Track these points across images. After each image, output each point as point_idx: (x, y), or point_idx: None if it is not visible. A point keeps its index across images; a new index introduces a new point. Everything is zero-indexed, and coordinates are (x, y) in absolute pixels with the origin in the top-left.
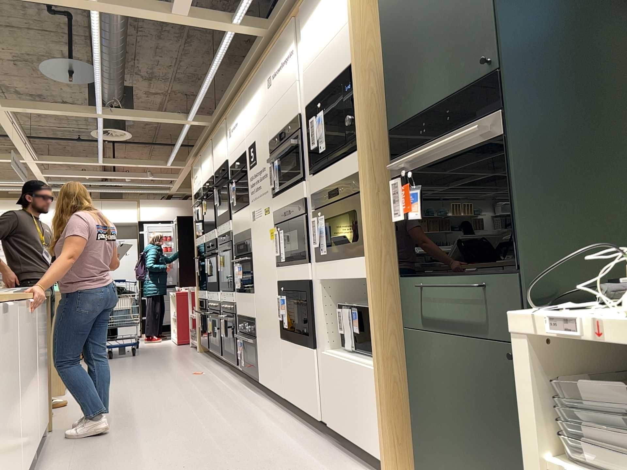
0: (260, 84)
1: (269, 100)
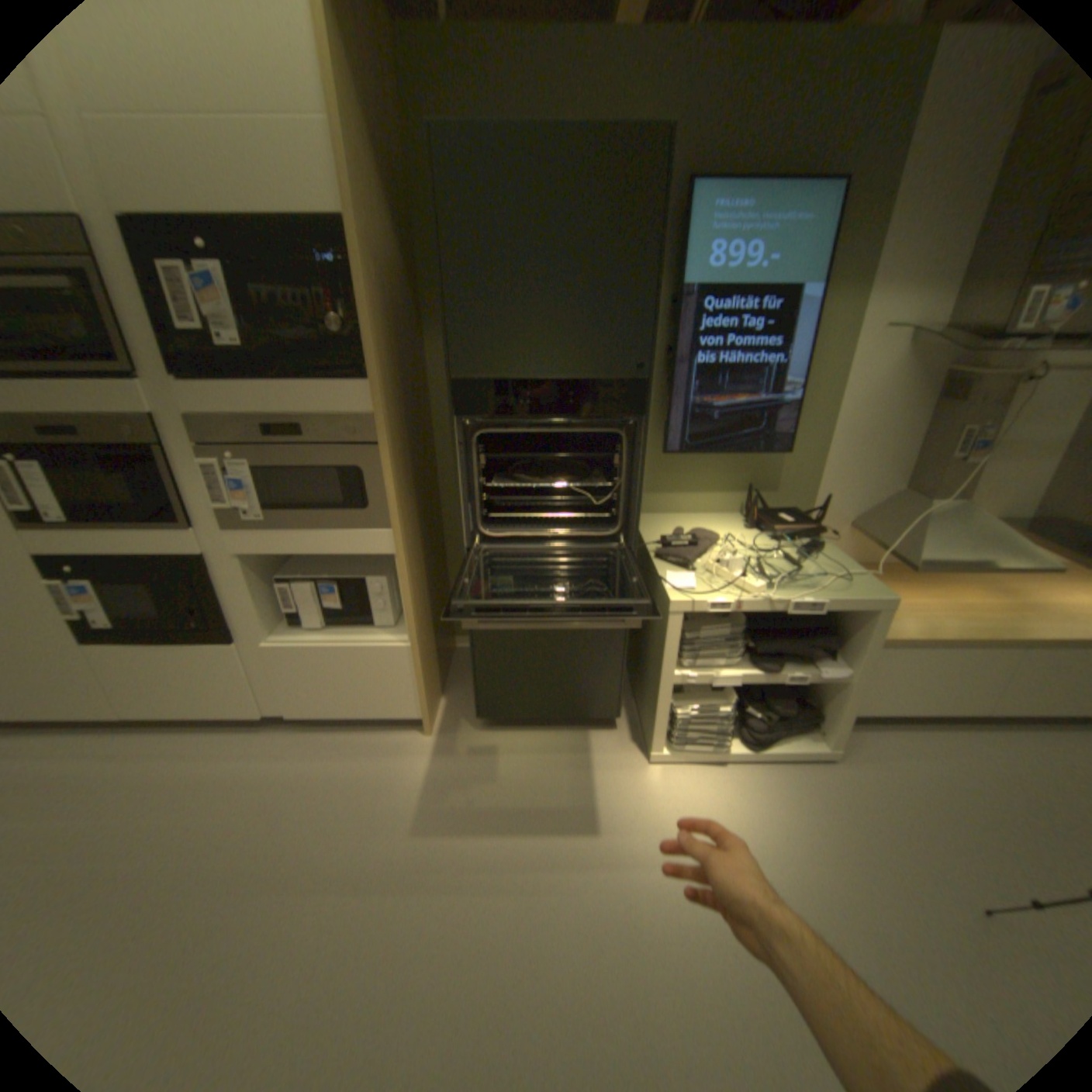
0: None
1: None
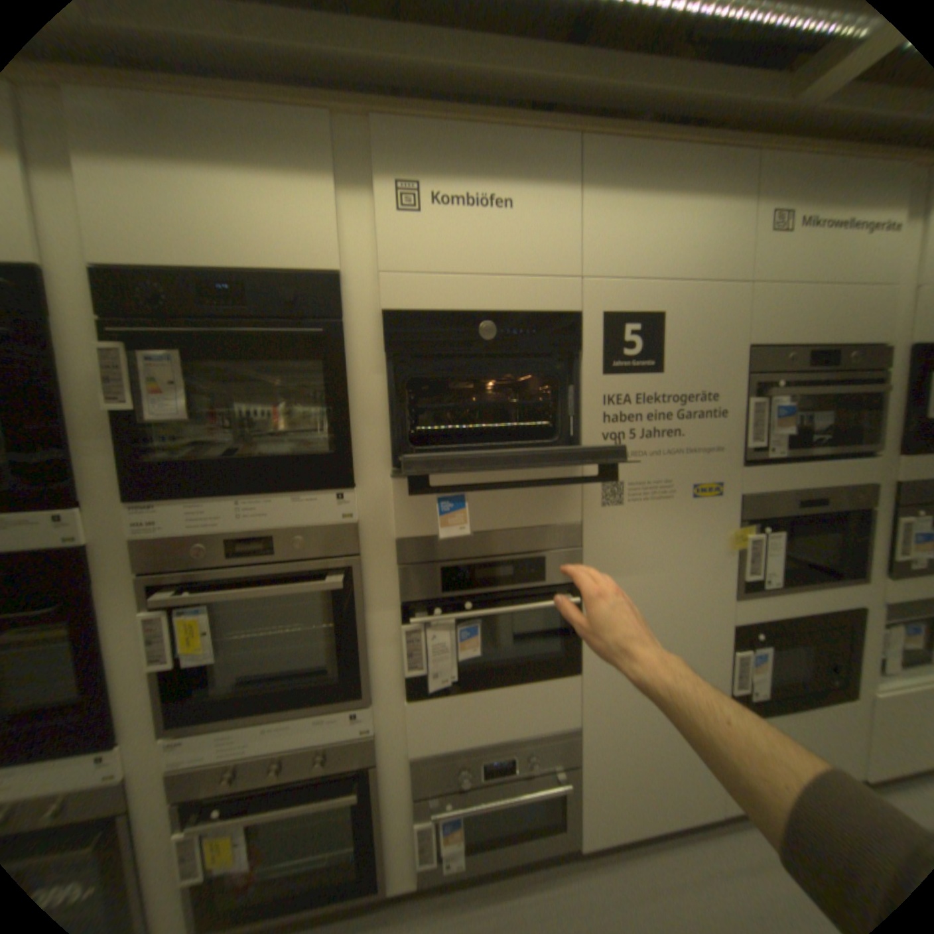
0: (728, 191)
1: (777, 260)
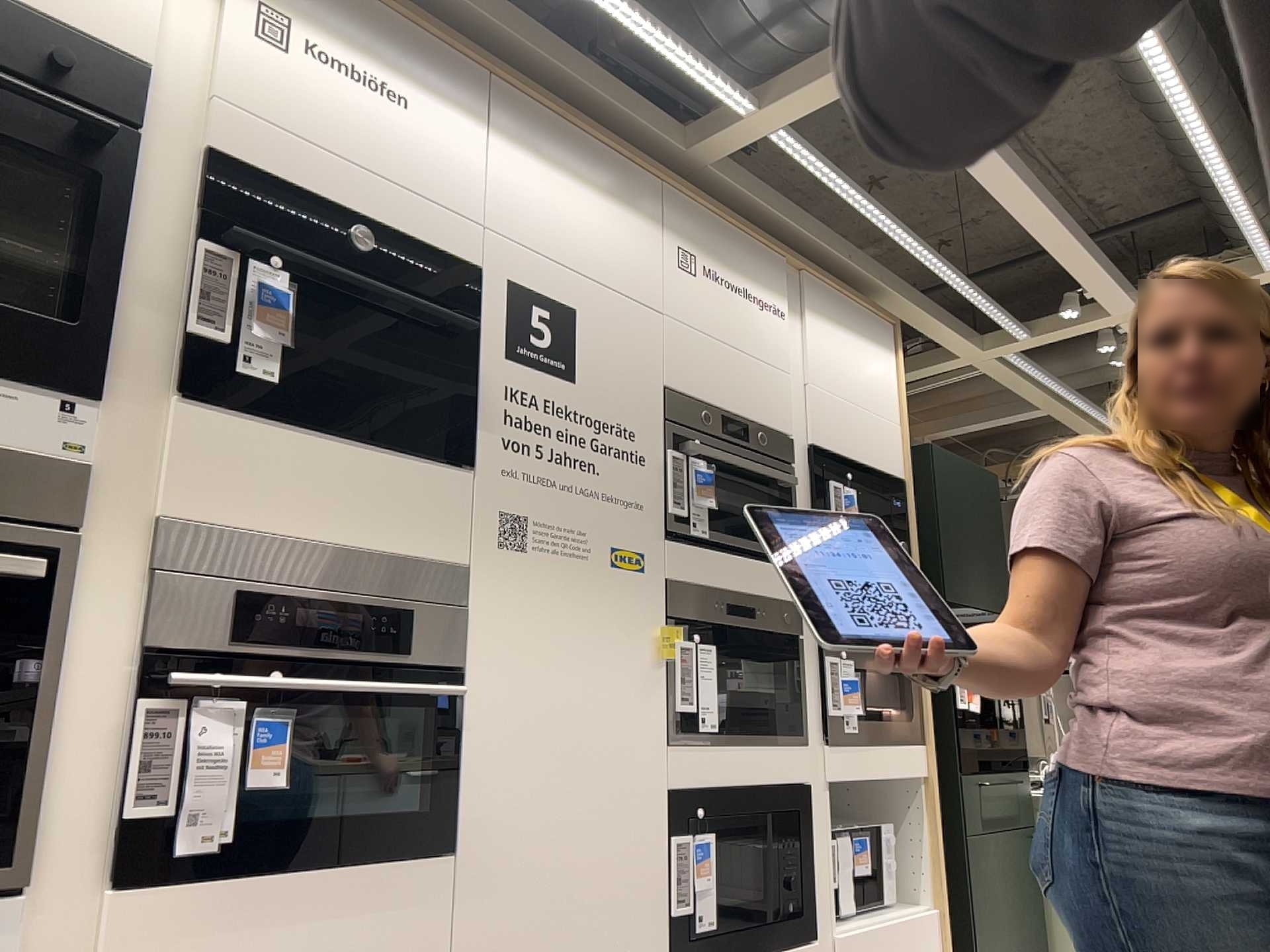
0: (635, 206)
1: (684, 299)
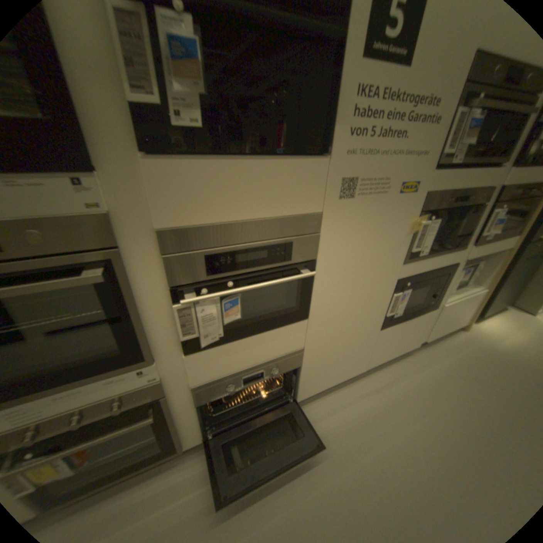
0: None
1: None
